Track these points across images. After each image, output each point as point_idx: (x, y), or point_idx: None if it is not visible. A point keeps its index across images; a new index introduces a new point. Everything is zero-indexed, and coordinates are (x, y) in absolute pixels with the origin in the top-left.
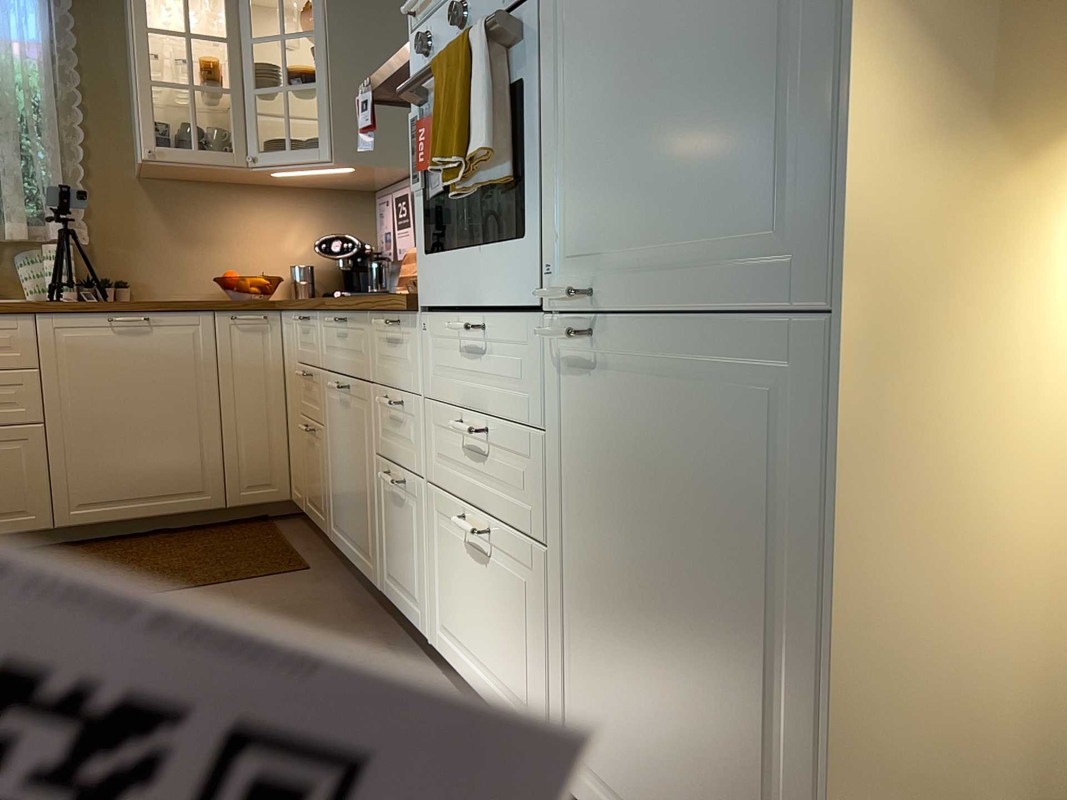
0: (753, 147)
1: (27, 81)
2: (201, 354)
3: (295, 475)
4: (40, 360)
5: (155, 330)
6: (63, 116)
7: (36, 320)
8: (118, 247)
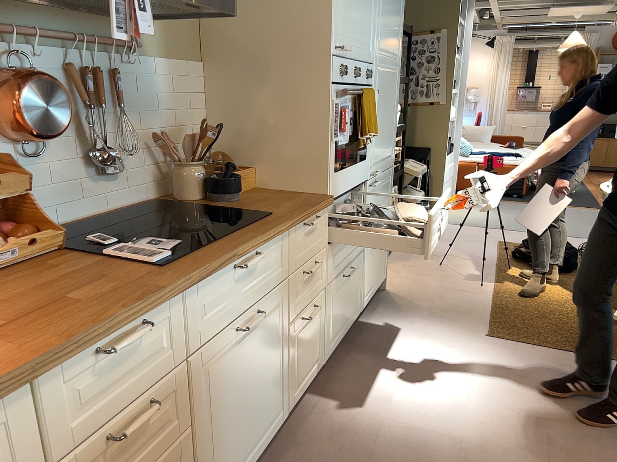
0: (390, 140)
1: None
2: None
3: None
4: None
5: None
6: None
7: None
8: None
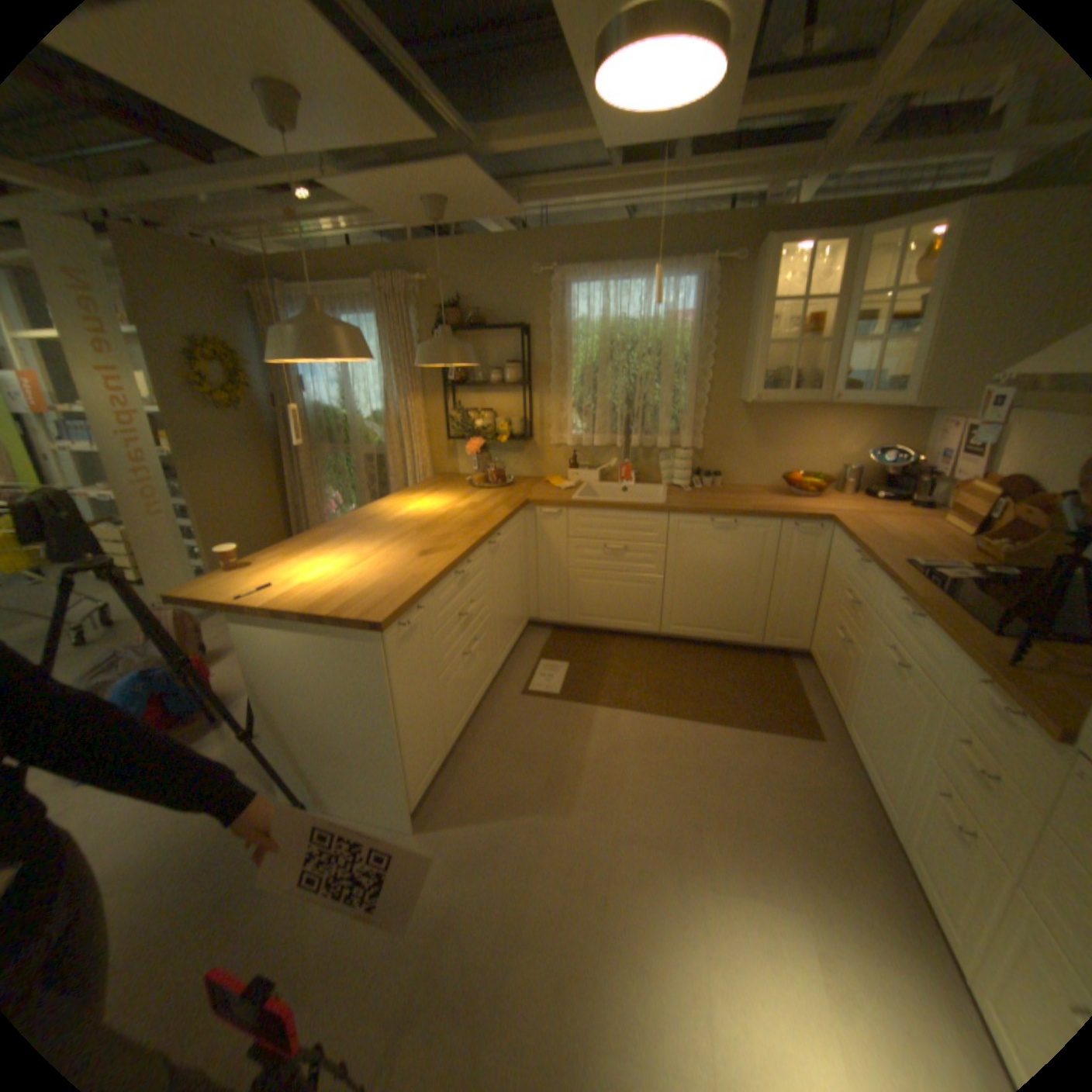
0: None
1: (682, 341)
2: (766, 547)
3: (818, 643)
4: (667, 540)
5: (739, 528)
6: (699, 361)
7: (668, 516)
8: (719, 448)
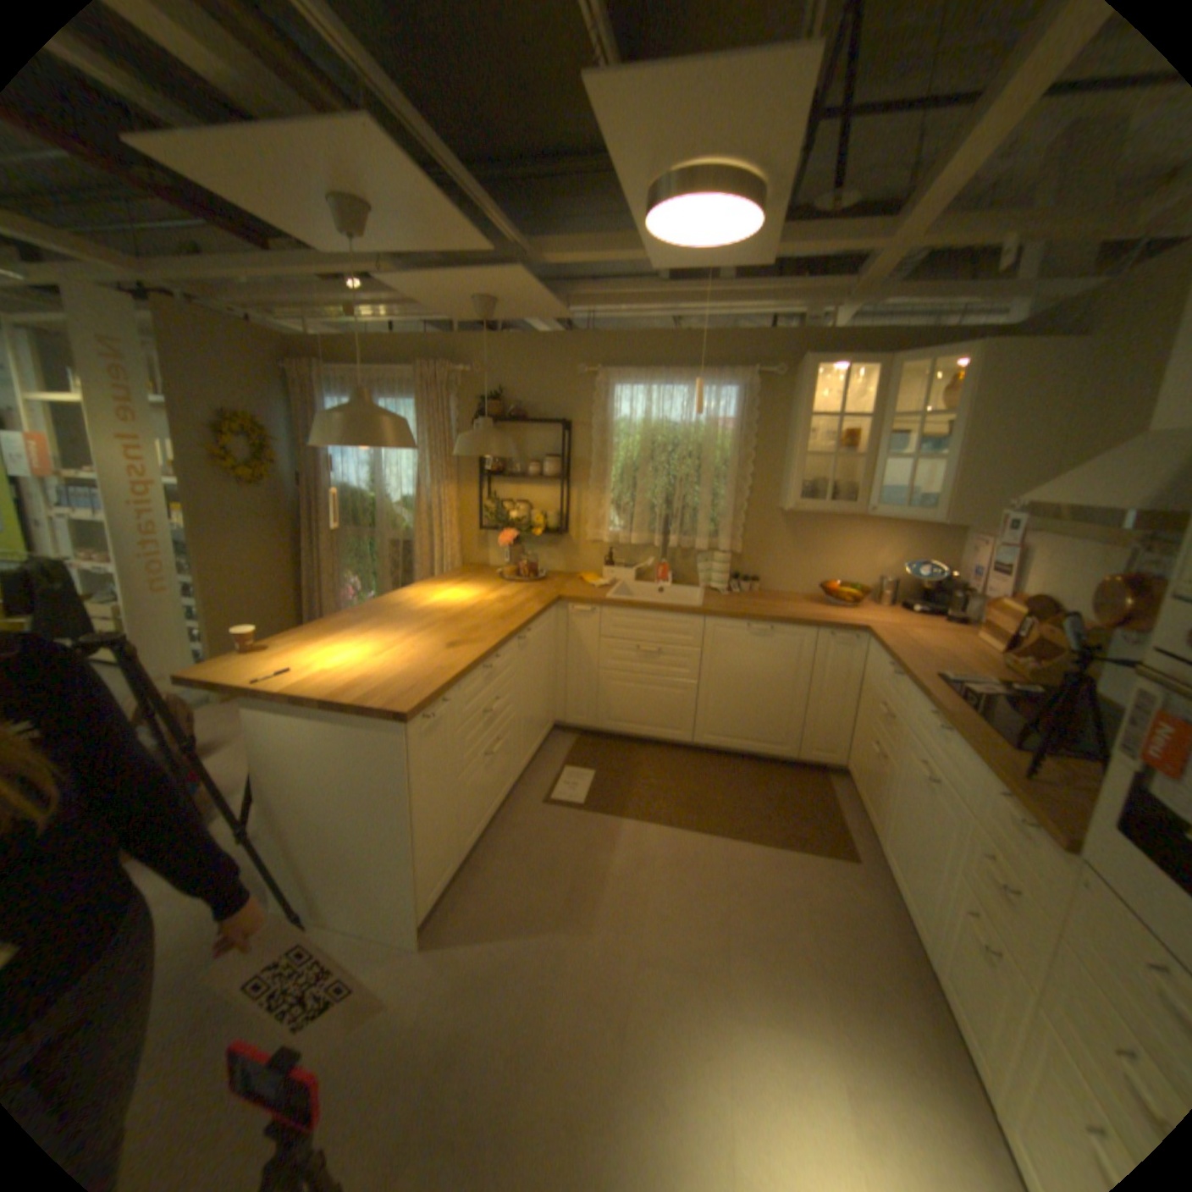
0: None
1: (722, 447)
2: (803, 656)
3: (856, 759)
4: (702, 644)
5: (775, 635)
6: (739, 467)
7: (705, 619)
8: (757, 553)
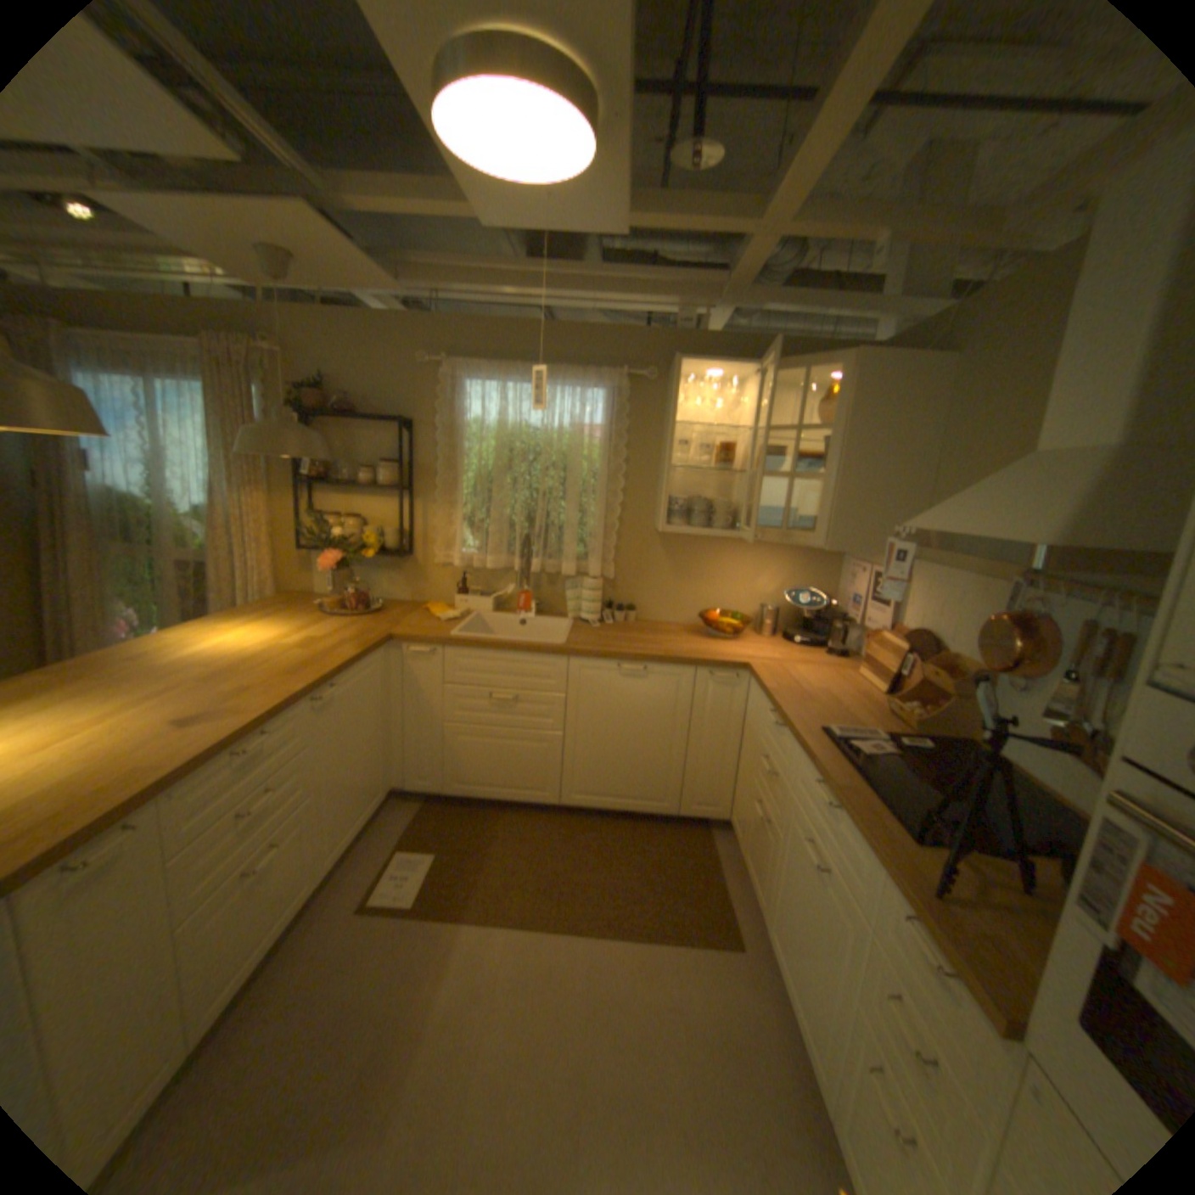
0: None
1: (590, 458)
2: (680, 699)
3: (739, 814)
4: (567, 688)
5: (650, 676)
6: (610, 481)
7: (569, 659)
8: (633, 579)
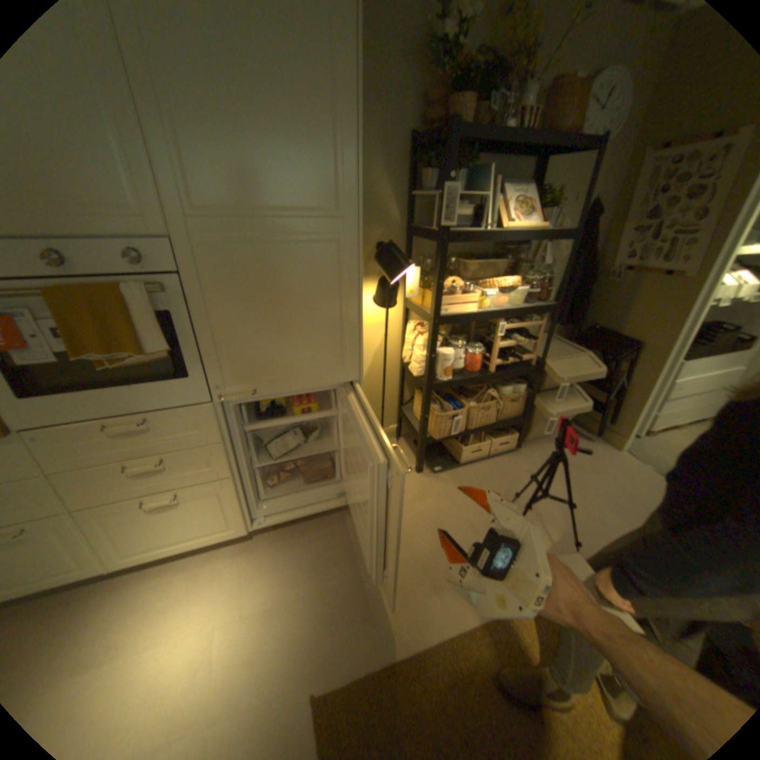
0: (324, 347)
1: None
2: None
3: None
4: None
5: None
6: None
7: None
8: None
